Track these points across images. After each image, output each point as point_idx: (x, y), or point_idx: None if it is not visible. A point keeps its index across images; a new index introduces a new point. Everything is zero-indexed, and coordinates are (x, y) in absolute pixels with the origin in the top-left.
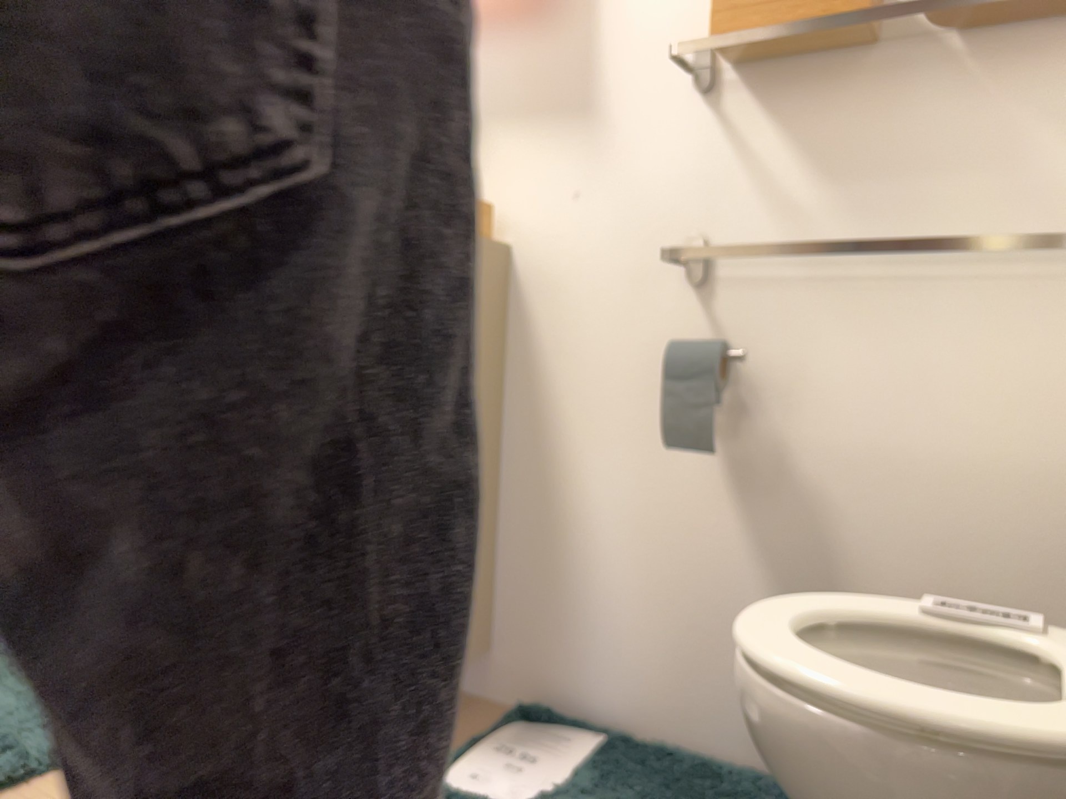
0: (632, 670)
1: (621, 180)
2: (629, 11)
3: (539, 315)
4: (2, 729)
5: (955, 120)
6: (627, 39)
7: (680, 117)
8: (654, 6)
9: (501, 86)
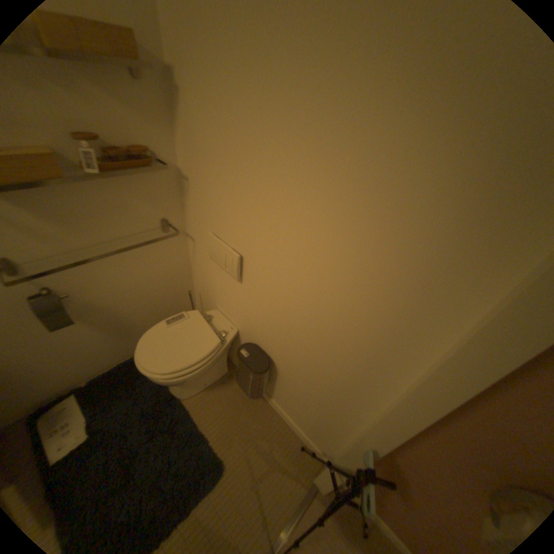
0: (63, 377)
1: None
2: None
3: None
4: None
5: (101, 197)
6: None
7: None
8: None
9: None
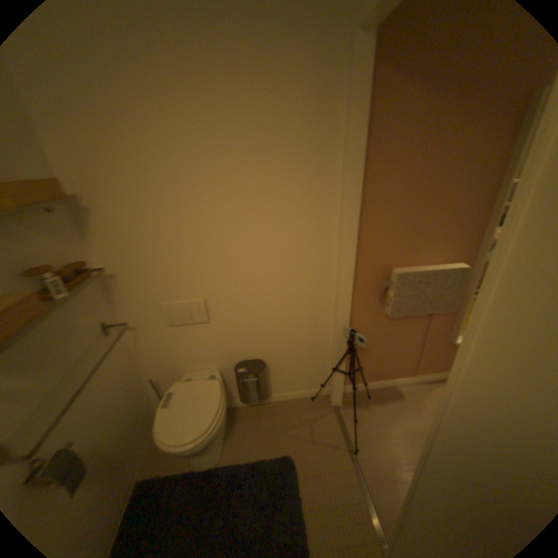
0: None
1: None
2: None
3: None
4: None
5: (57, 325)
6: None
7: None
8: None
9: None
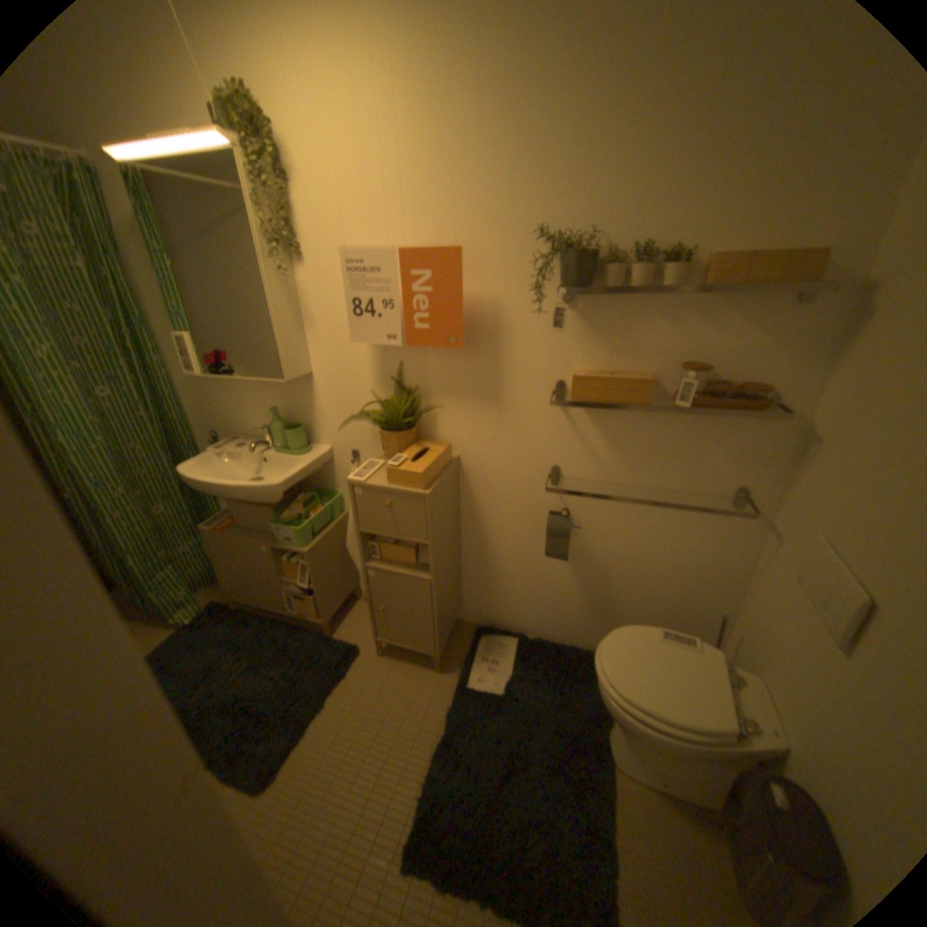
0: (525, 614)
1: (517, 436)
2: (519, 355)
3: (476, 487)
4: (280, 705)
5: (676, 437)
6: (519, 370)
7: (547, 413)
8: (533, 356)
9: (447, 380)
